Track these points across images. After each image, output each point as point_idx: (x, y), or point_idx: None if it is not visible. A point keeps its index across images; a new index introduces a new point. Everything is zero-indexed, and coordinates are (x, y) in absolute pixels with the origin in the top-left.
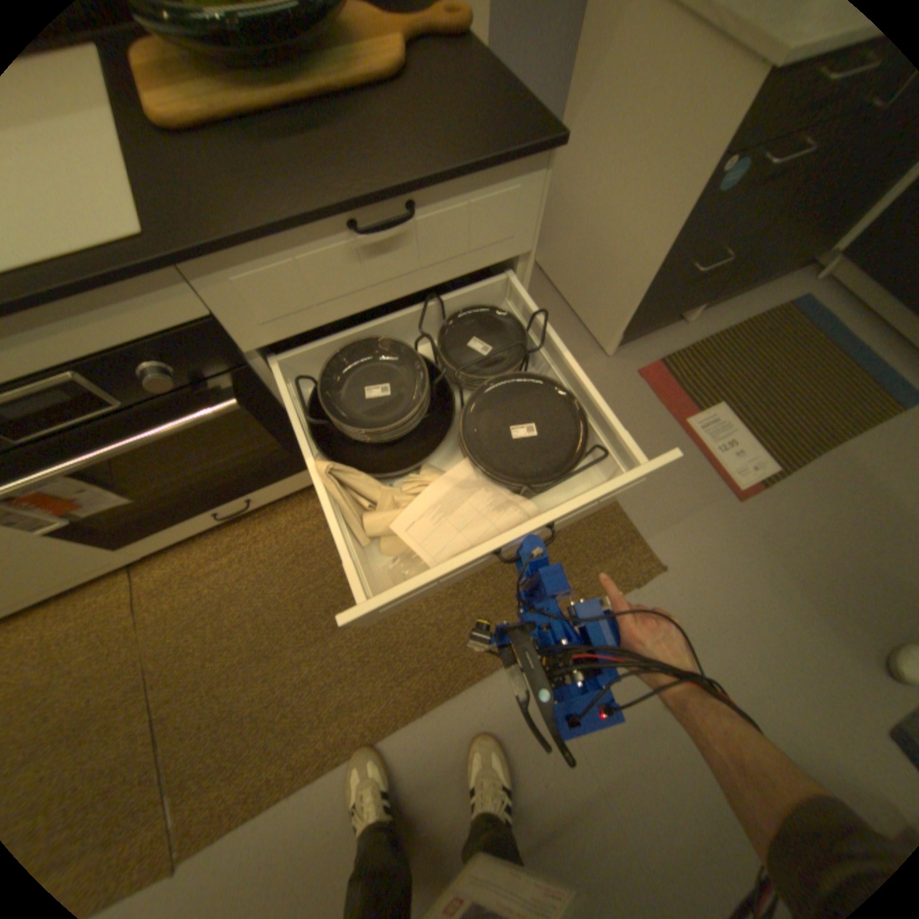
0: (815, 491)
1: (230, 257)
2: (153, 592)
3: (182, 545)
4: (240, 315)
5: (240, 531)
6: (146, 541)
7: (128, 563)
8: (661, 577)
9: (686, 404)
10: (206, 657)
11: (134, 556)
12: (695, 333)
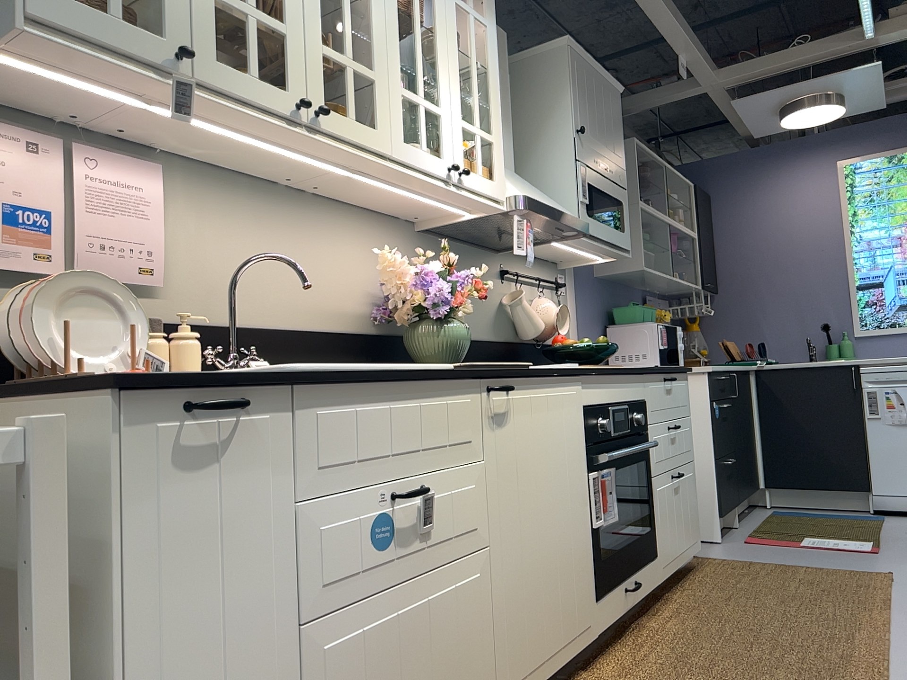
0: (899, 542)
1: (651, 379)
2: (622, 674)
3: (602, 654)
4: (650, 404)
5: (633, 638)
6: (605, 602)
7: (594, 640)
8: (895, 575)
9: (790, 541)
10: (719, 677)
11: (598, 626)
12: (748, 528)
